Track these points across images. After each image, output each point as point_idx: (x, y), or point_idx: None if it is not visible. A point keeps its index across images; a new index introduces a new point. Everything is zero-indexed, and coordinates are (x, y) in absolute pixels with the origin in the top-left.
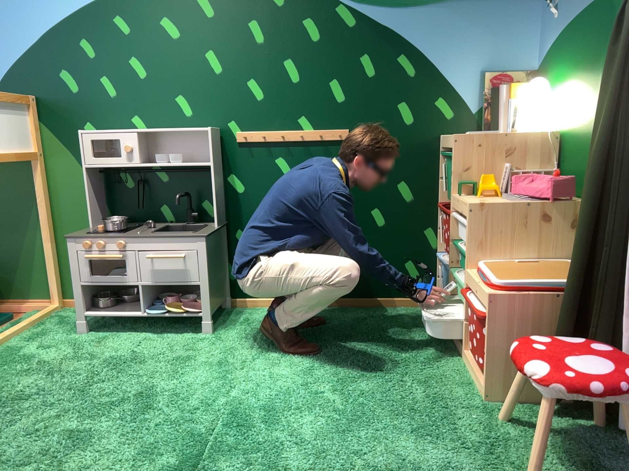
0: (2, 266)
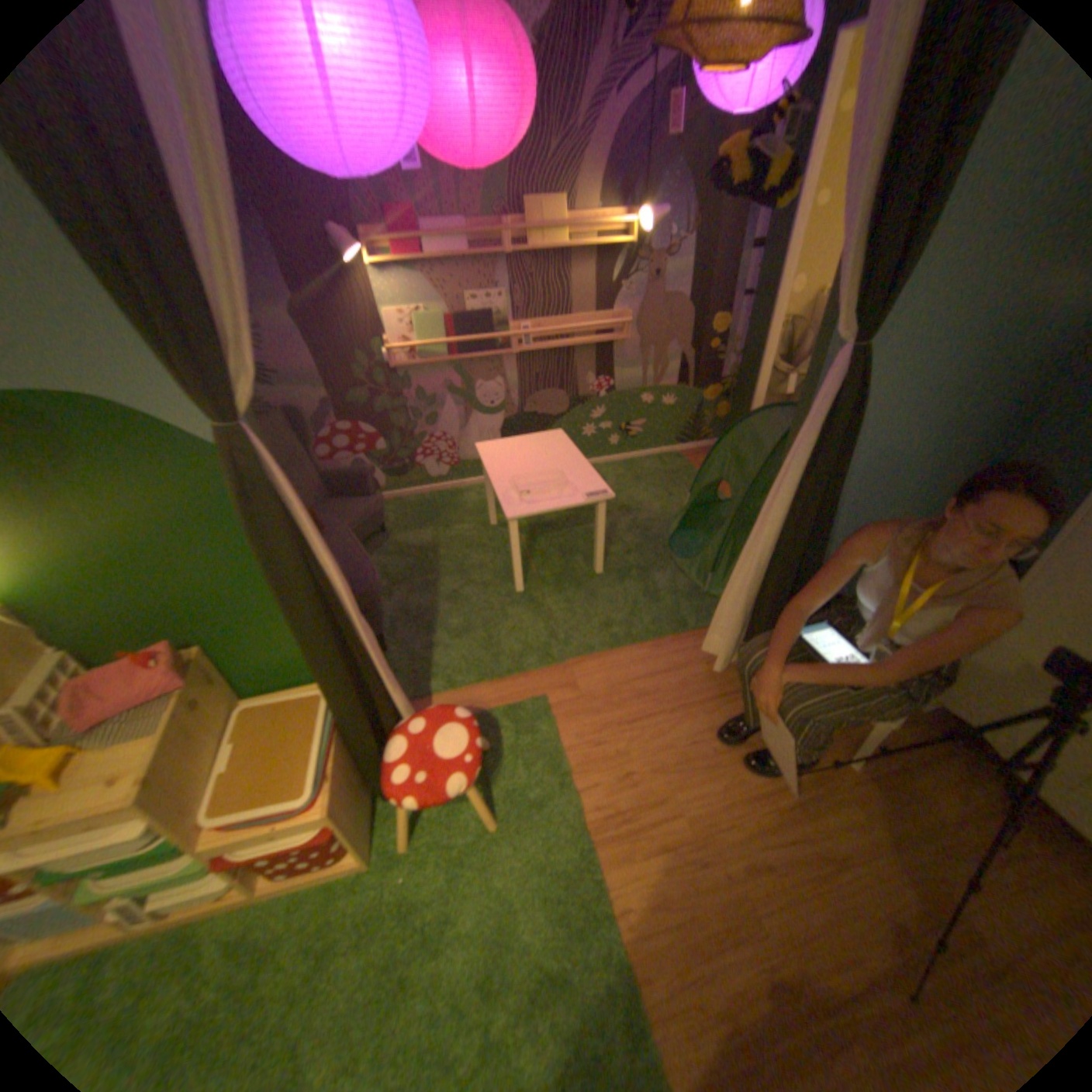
0: None
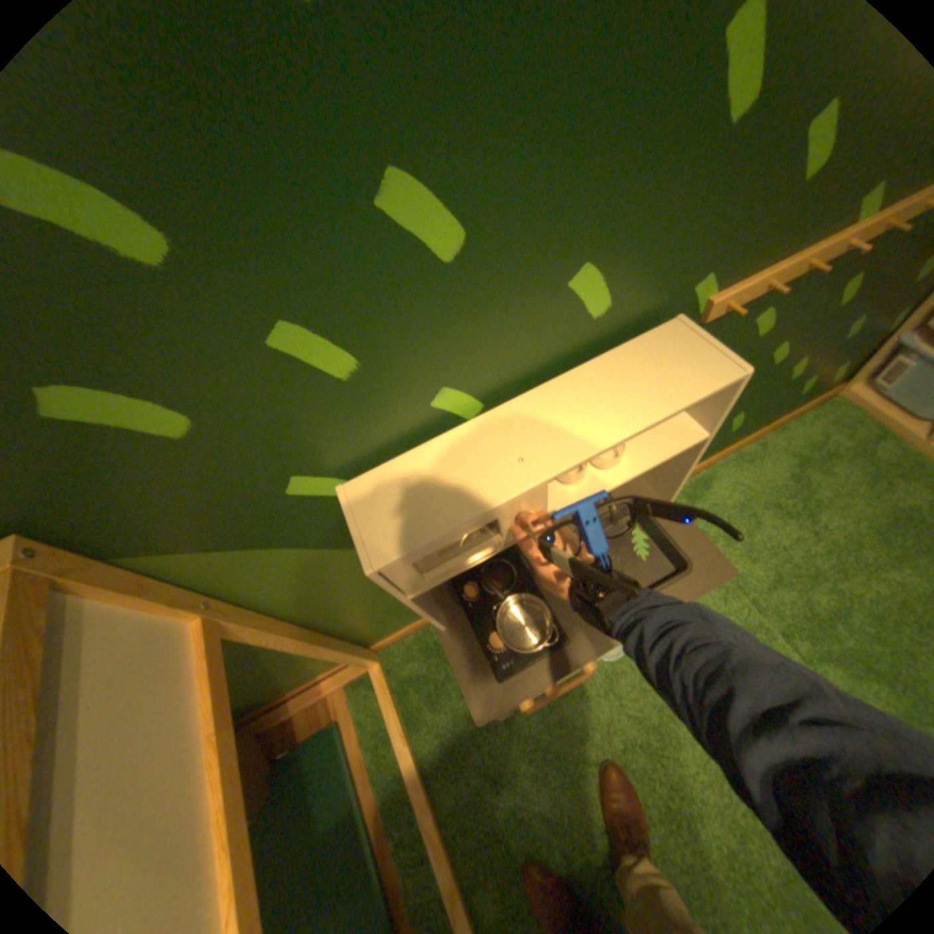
0: (244, 694)
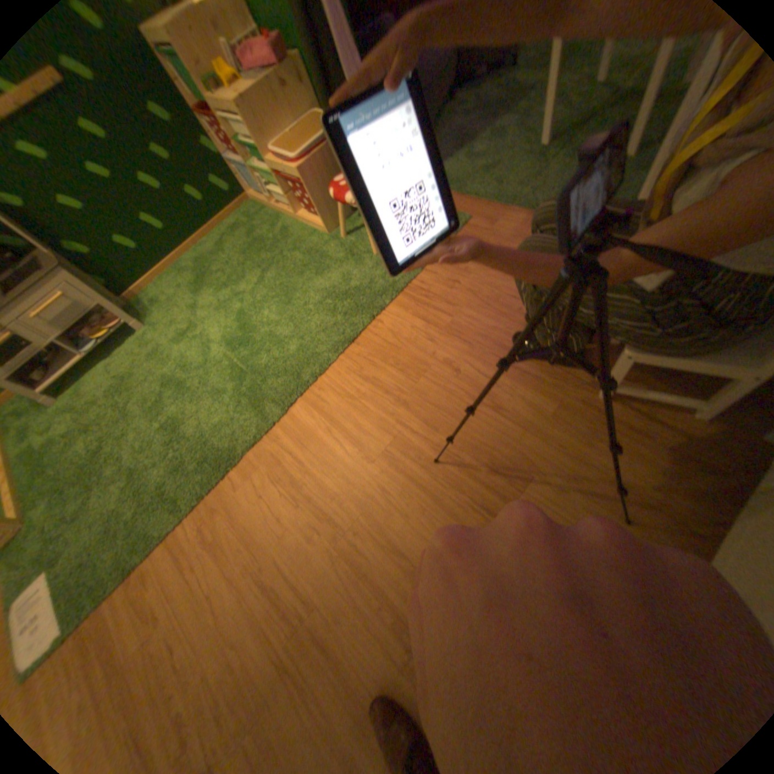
0: None
